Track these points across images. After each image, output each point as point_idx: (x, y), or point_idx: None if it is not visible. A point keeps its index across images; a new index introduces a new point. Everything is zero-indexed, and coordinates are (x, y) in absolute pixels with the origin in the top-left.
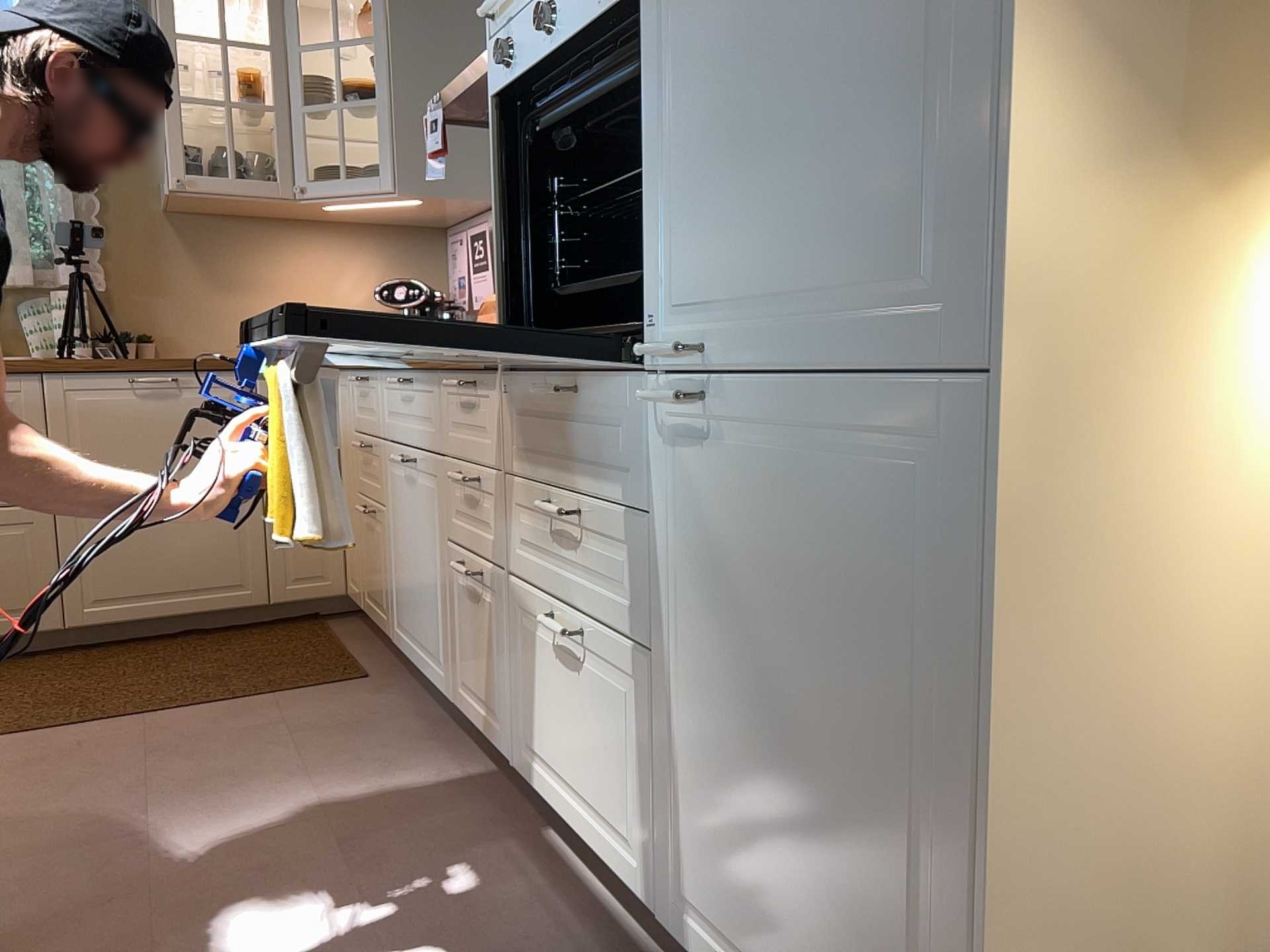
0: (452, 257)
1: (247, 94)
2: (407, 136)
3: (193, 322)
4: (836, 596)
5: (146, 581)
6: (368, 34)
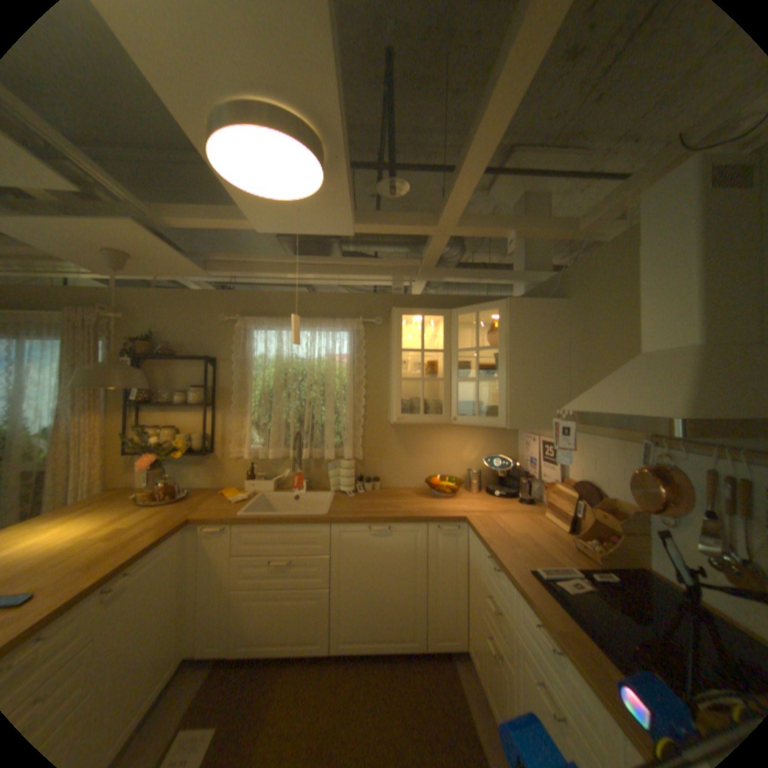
0: (526, 445)
1: (429, 369)
2: (515, 398)
3: (397, 470)
4: None
5: (368, 634)
6: (493, 342)
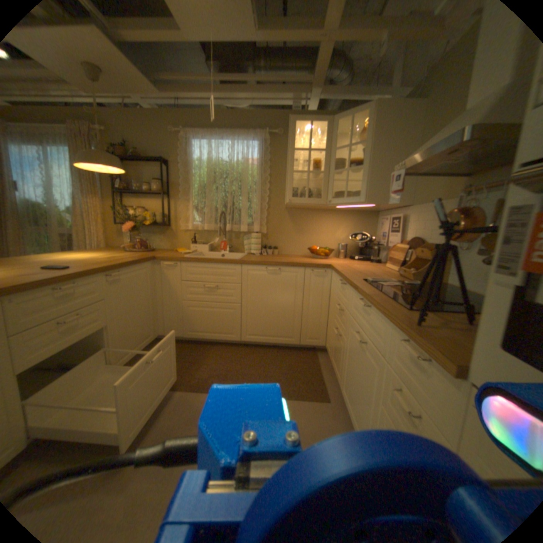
0: (381, 225)
1: (315, 167)
2: (374, 180)
3: (290, 243)
4: None
5: (264, 331)
6: (363, 140)
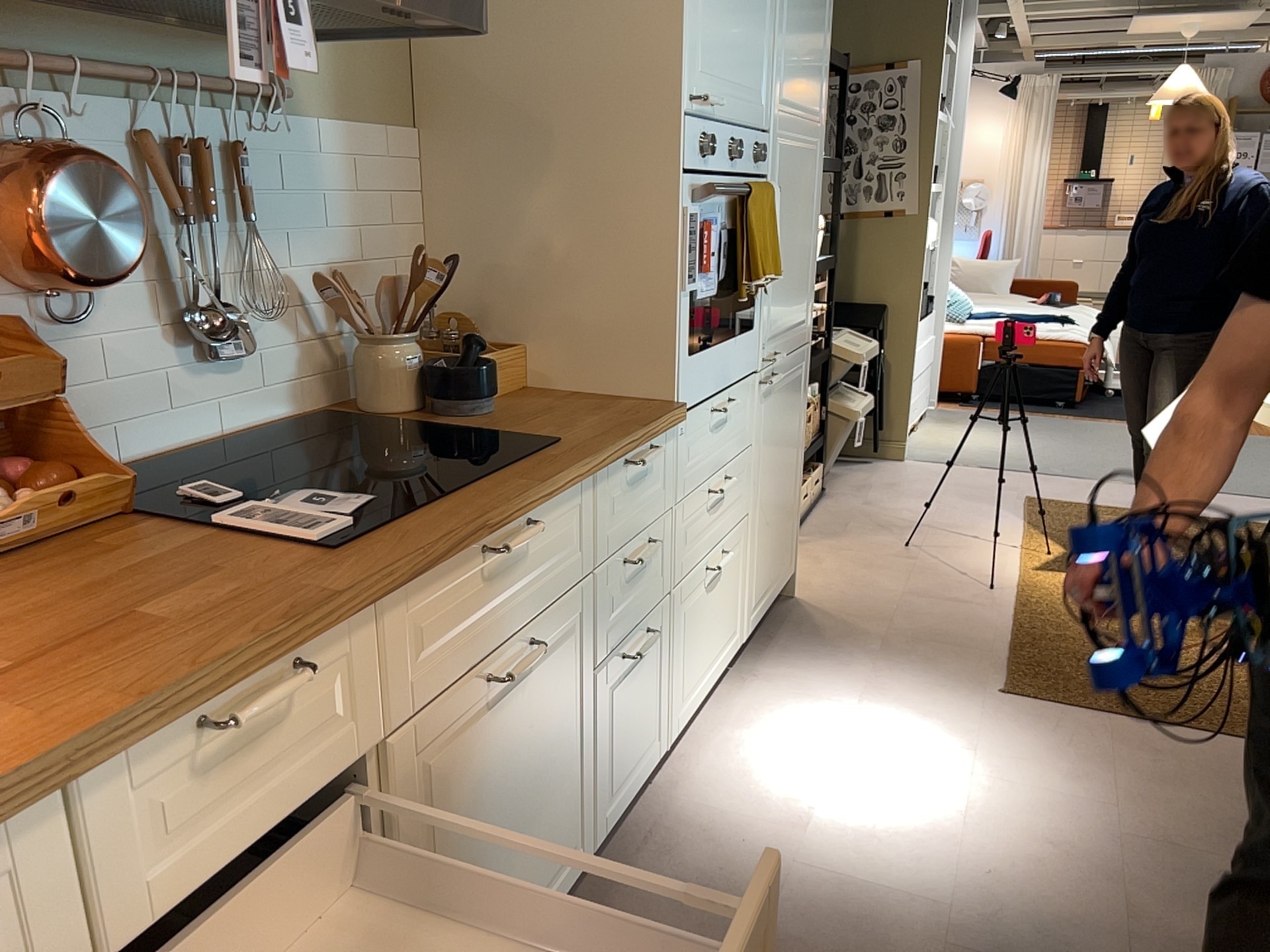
0: None
1: None
2: None
3: None
4: (788, 422)
5: None
6: None
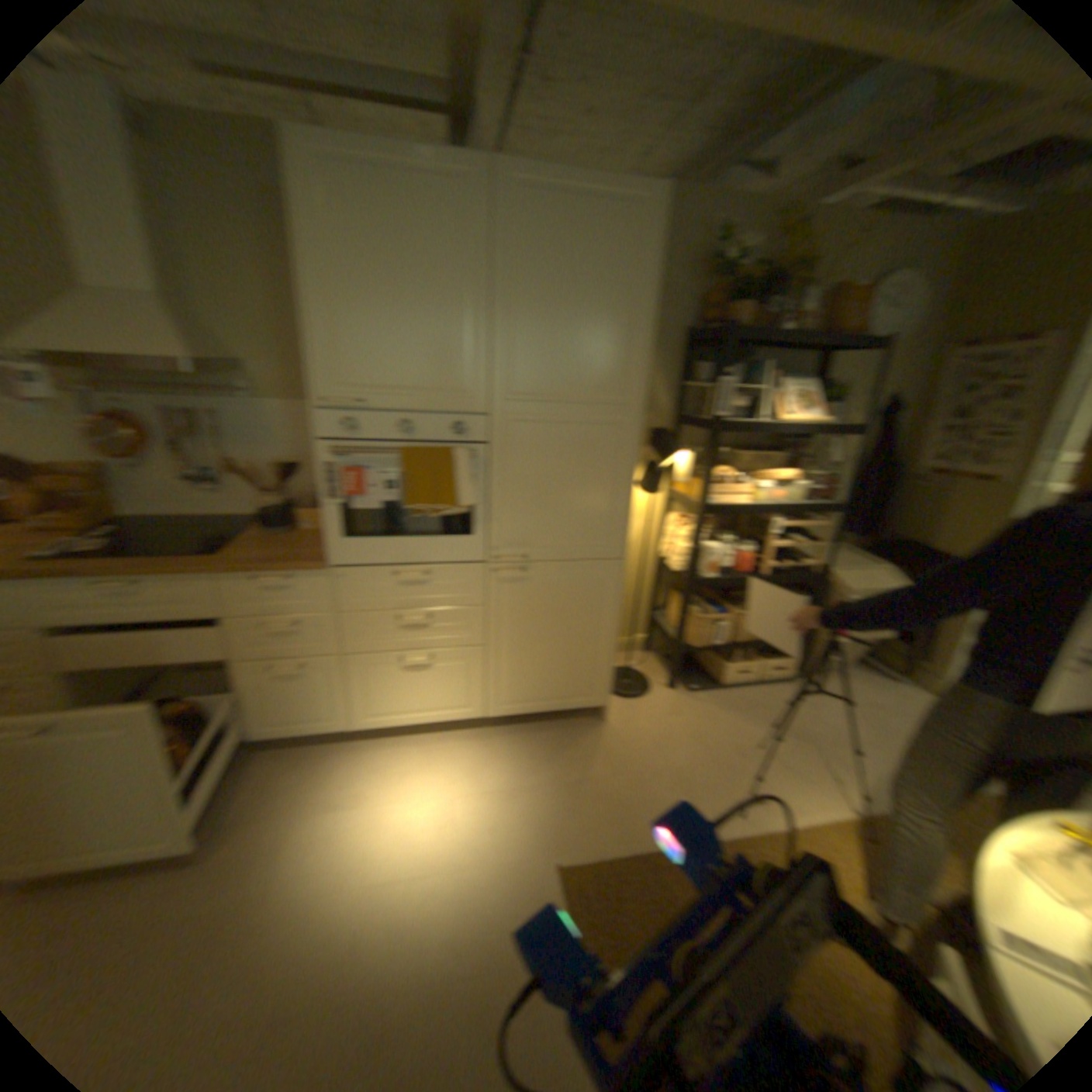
0: None
1: None
2: None
3: None
4: (573, 606)
5: None
6: None
